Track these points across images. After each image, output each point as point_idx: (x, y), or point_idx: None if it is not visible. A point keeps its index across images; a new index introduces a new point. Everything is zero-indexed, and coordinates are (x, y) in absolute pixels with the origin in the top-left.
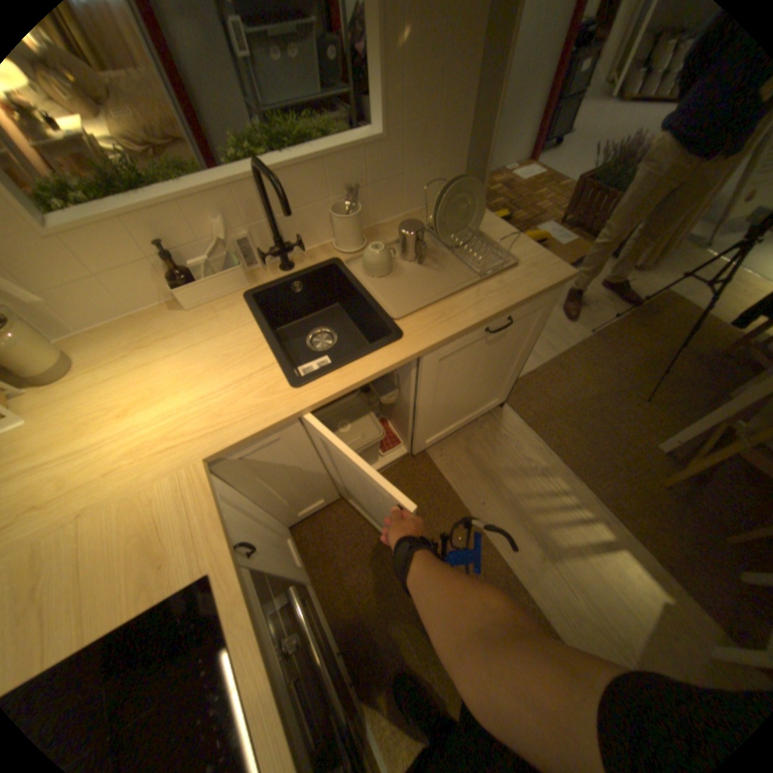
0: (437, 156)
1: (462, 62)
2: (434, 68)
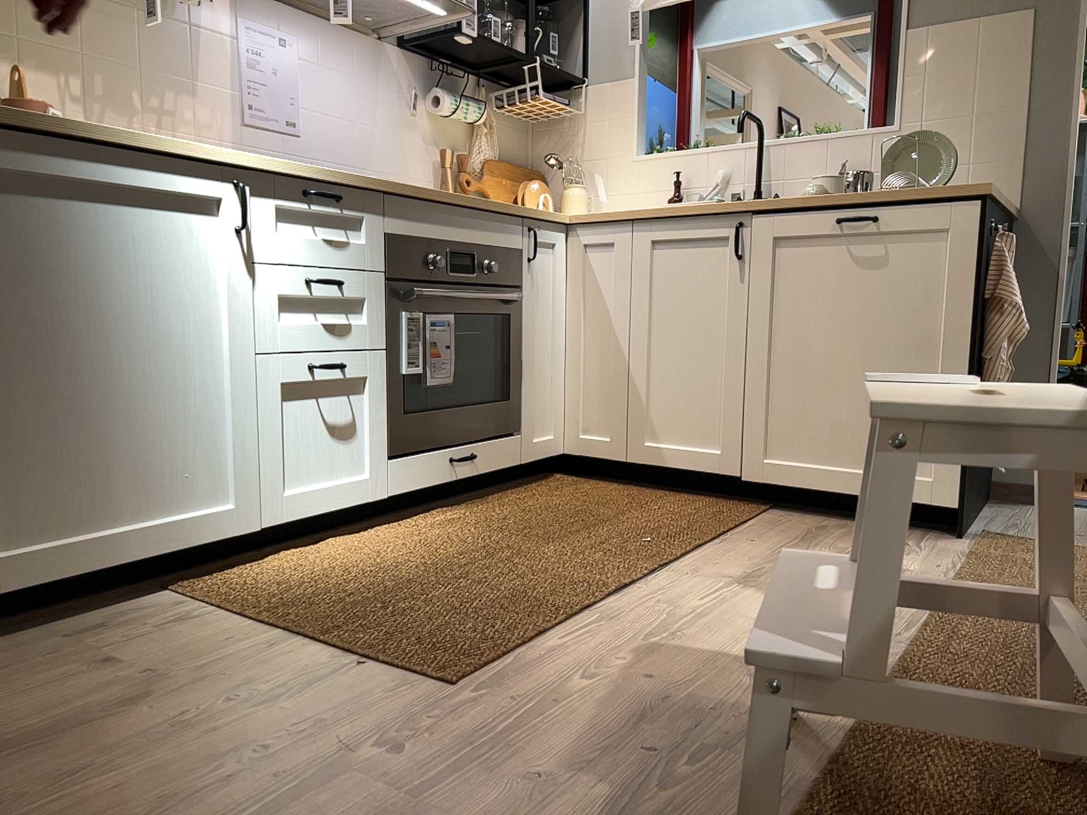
0: (968, 160)
1: (997, 76)
2: (959, 81)
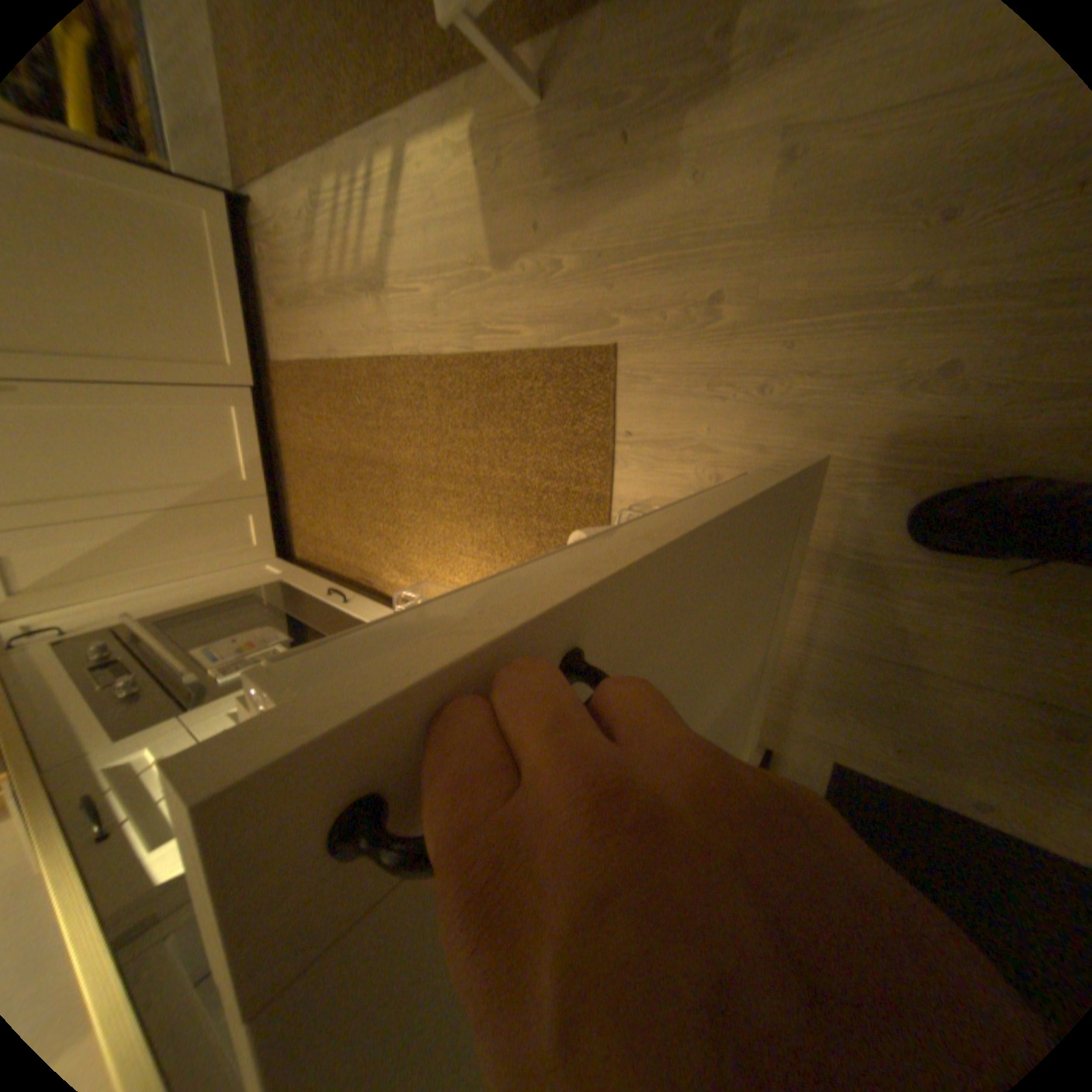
0: None
1: None
2: None
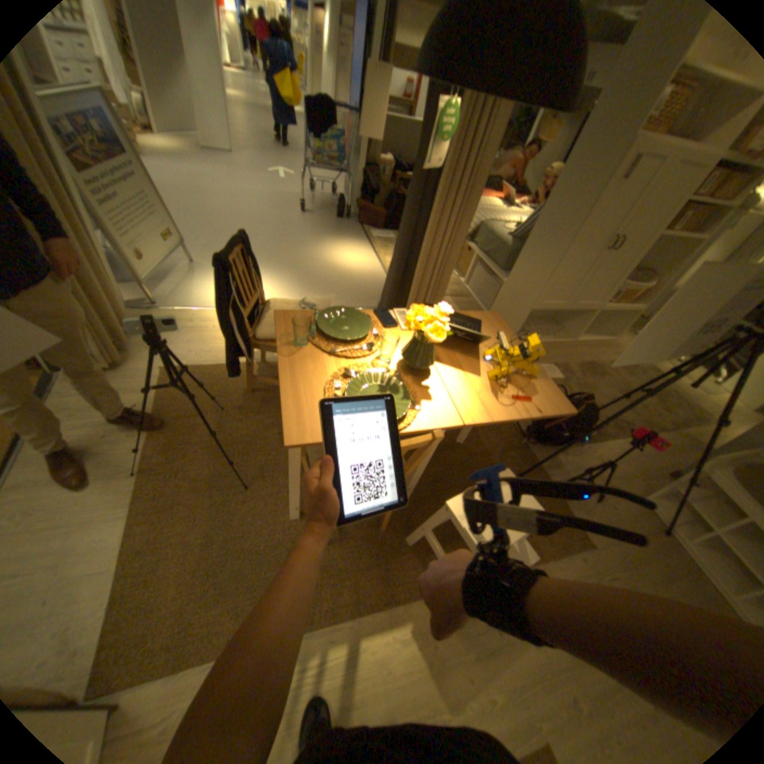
0: None
1: None
2: None
